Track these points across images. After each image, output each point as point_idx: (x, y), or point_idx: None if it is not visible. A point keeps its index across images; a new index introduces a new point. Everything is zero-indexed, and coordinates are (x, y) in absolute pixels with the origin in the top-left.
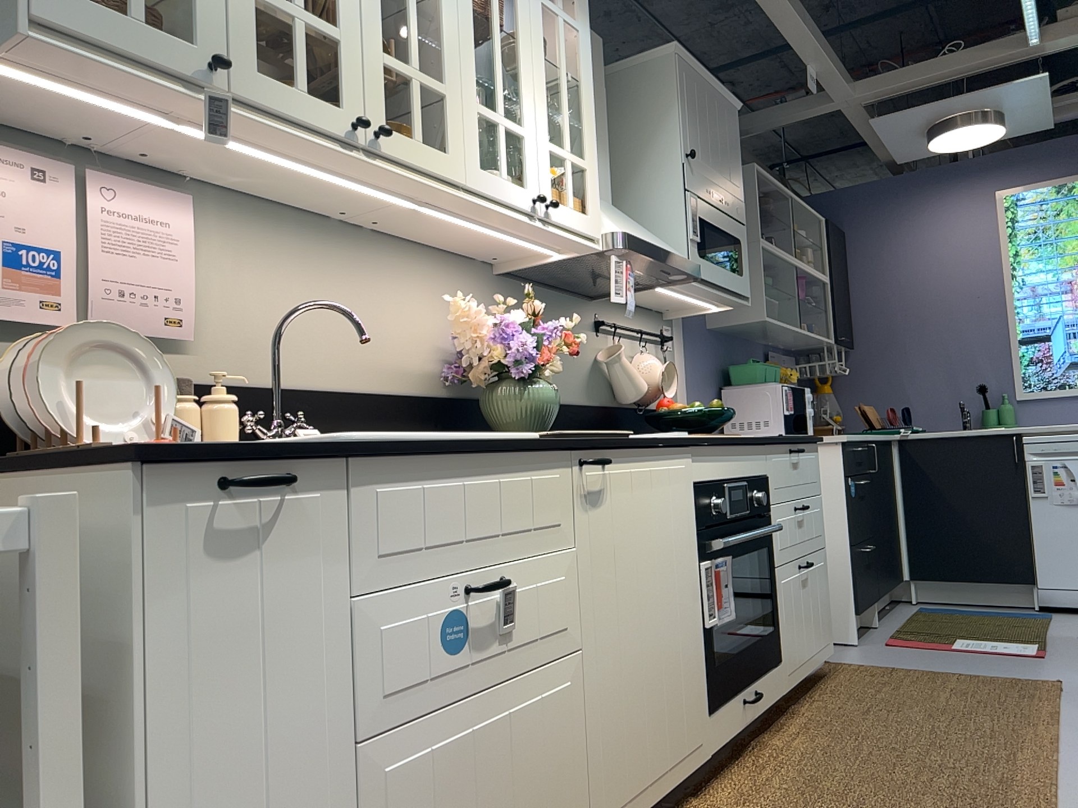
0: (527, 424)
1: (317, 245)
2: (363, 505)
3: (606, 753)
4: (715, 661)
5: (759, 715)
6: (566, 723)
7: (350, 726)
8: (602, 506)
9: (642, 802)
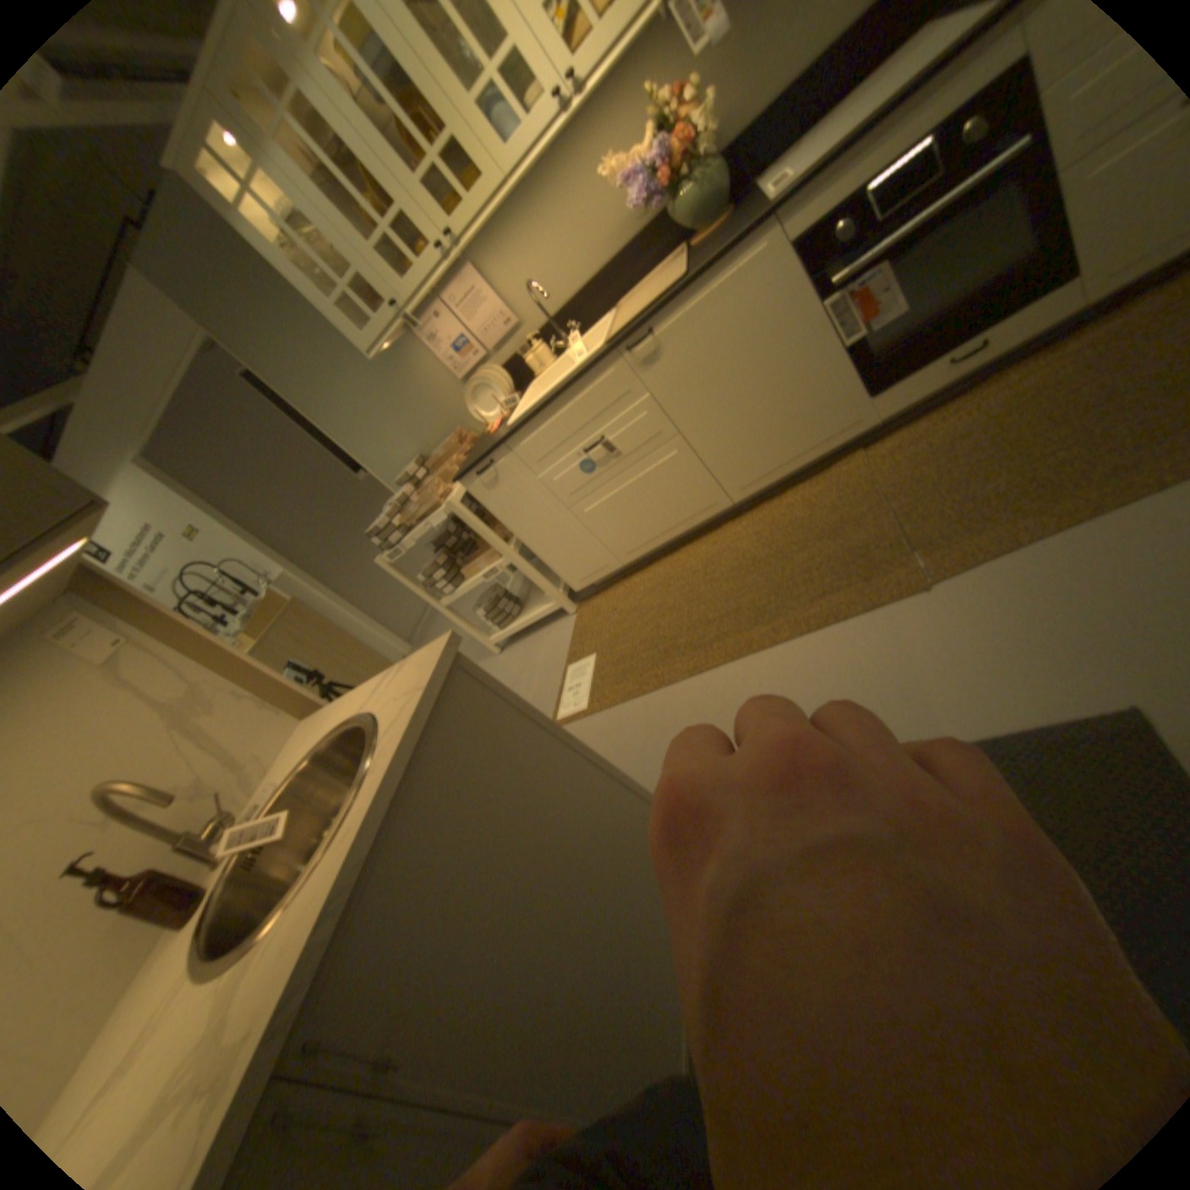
0: (697, 219)
1: (530, 203)
2: (522, 449)
3: (728, 463)
4: (876, 357)
5: (996, 355)
6: (683, 464)
7: (564, 503)
8: (661, 355)
9: (779, 471)
